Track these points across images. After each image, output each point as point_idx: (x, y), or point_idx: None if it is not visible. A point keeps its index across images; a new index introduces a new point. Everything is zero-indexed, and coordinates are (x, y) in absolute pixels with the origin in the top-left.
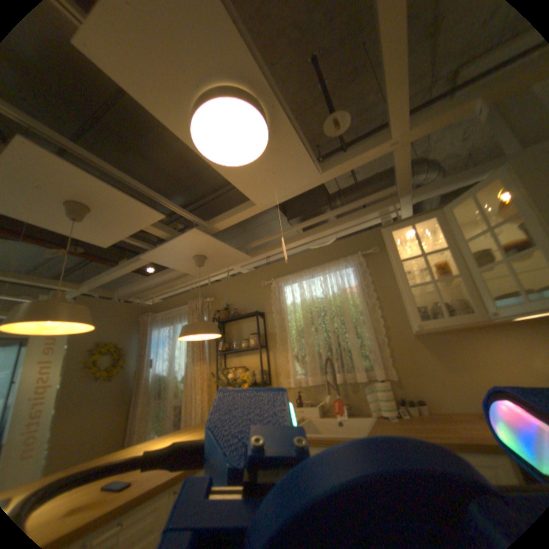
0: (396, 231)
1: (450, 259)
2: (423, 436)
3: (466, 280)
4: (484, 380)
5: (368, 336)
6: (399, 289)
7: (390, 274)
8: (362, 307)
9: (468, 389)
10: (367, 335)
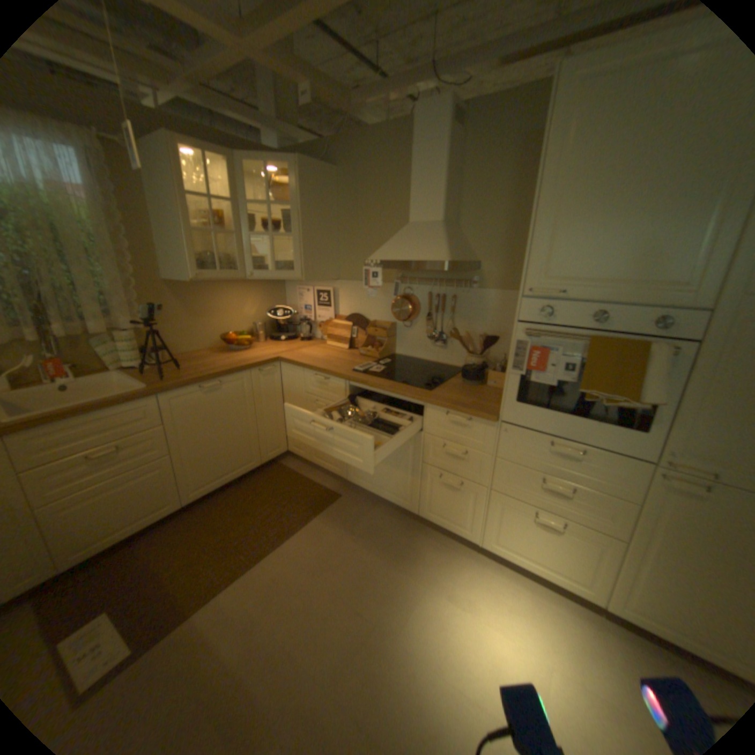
0: (172, 143)
1: (214, 208)
2: (194, 373)
3: (229, 237)
4: (212, 324)
5: (101, 274)
6: (147, 218)
7: (135, 192)
8: (92, 230)
9: (200, 332)
10: (98, 272)
